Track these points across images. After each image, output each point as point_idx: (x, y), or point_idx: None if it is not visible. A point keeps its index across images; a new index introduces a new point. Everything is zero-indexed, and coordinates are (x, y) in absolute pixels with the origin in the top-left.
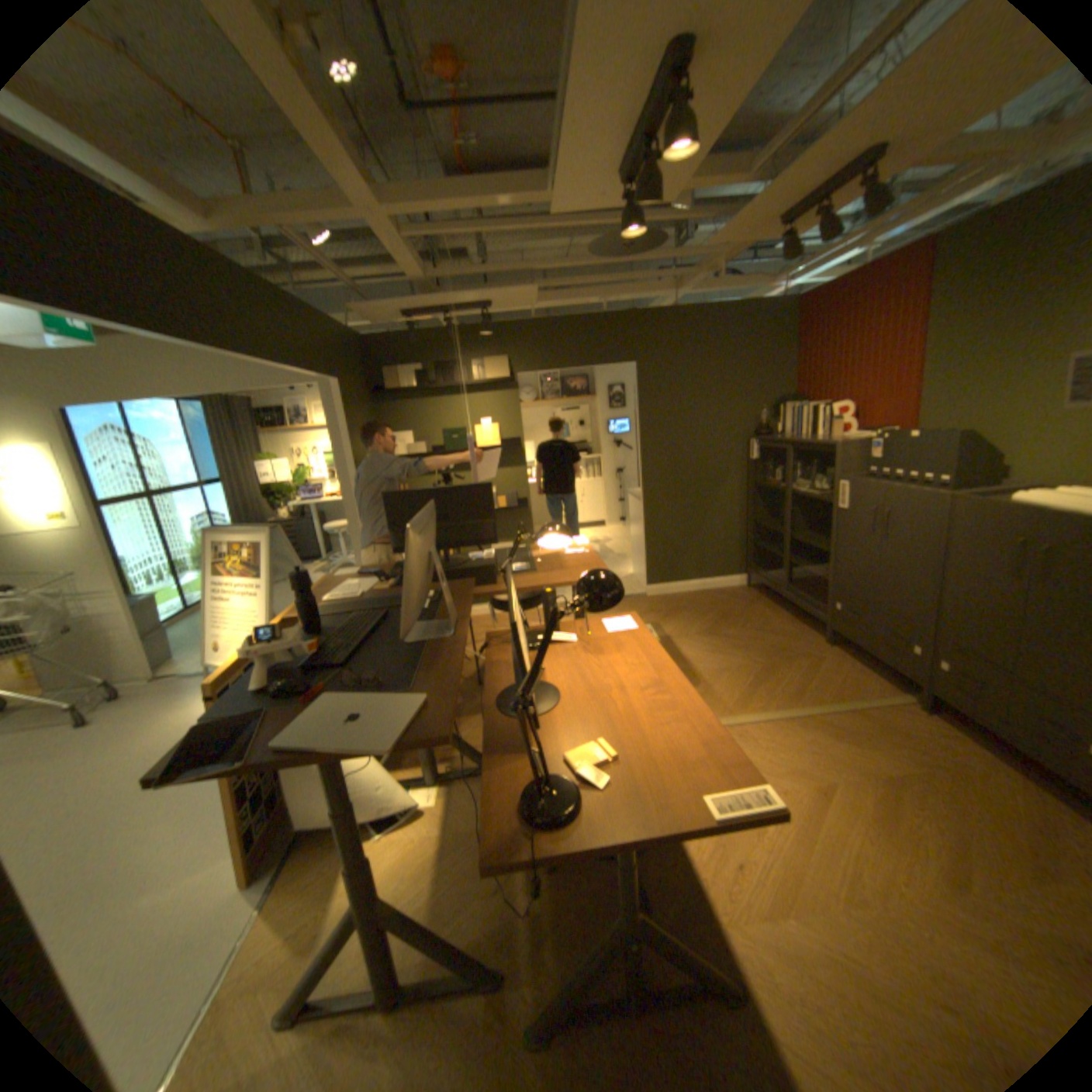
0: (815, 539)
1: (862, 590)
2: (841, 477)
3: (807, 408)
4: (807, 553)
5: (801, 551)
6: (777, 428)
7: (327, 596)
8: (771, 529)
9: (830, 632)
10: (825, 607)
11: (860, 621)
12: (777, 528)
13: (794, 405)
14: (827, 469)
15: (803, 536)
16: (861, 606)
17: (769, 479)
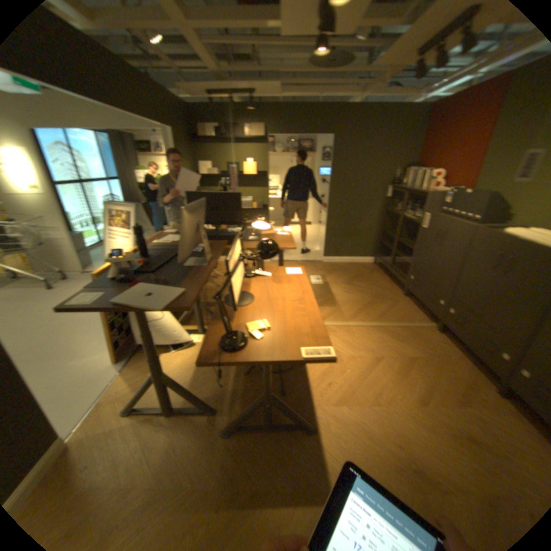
0: (409, 242)
1: (423, 270)
2: (427, 210)
3: (420, 170)
4: (405, 249)
5: (402, 248)
6: (403, 180)
7: (154, 241)
8: (389, 234)
9: (405, 289)
10: (406, 277)
11: (419, 285)
12: (392, 234)
13: (414, 168)
14: (423, 205)
15: (404, 240)
16: (421, 277)
17: (393, 208)
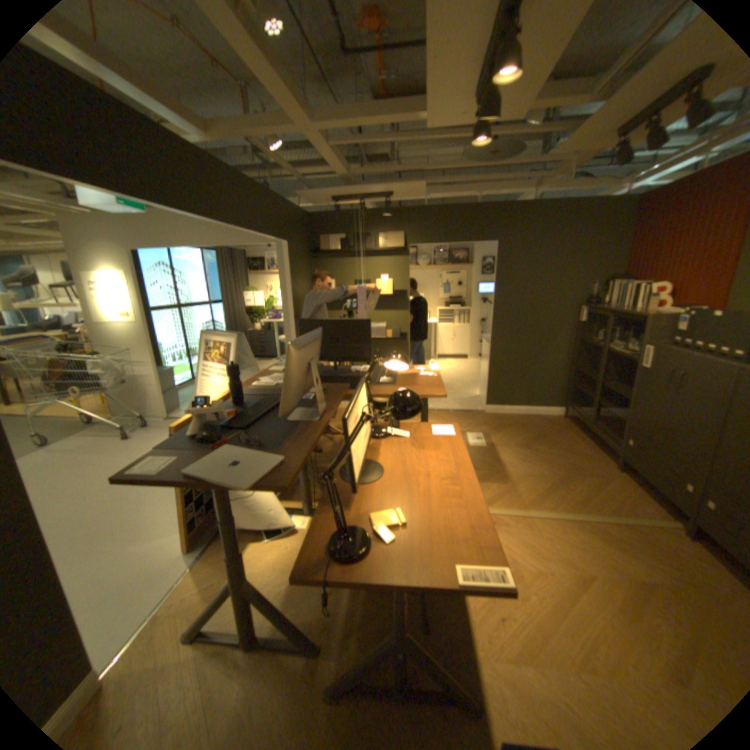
0: (622, 388)
1: (652, 433)
2: (649, 342)
3: (631, 285)
4: (615, 398)
5: (611, 396)
6: (605, 299)
7: (255, 383)
8: (588, 376)
9: (622, 461)
10: (621, 442)
11: (646, 456)
12: (593, 376)
13: (621, 282)
14: (641, 334)
15: (613, 384)
16: (649, 445)
17: (592, 338)
